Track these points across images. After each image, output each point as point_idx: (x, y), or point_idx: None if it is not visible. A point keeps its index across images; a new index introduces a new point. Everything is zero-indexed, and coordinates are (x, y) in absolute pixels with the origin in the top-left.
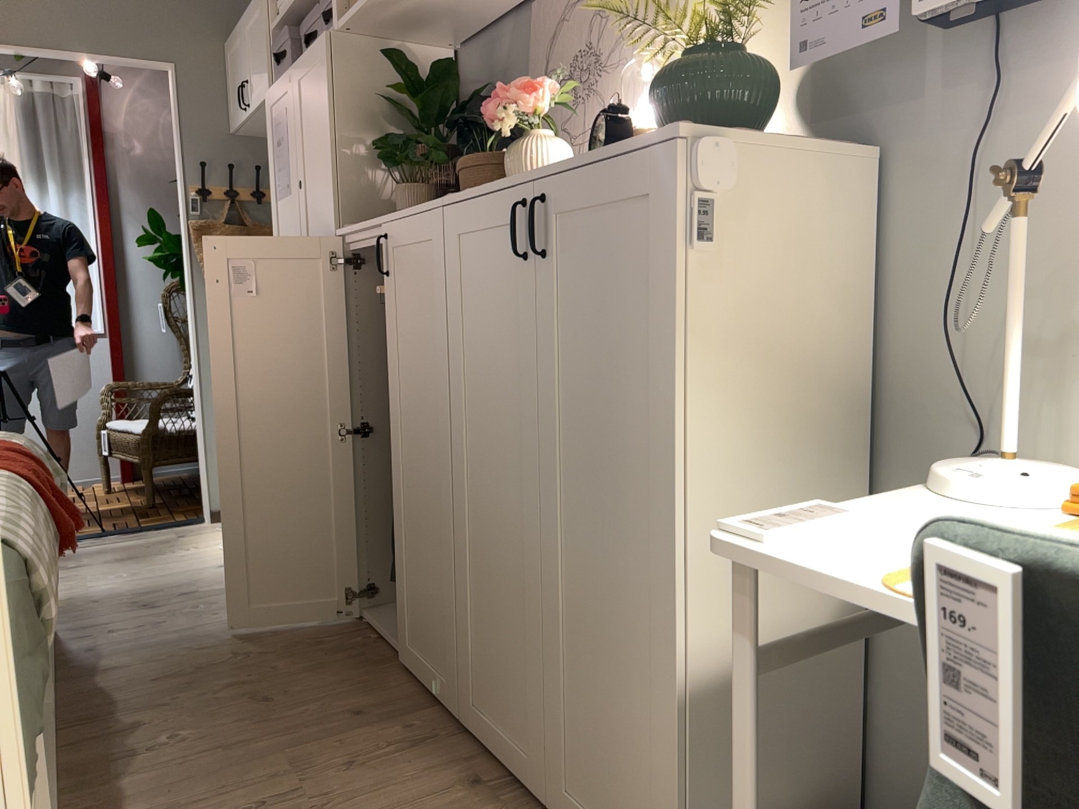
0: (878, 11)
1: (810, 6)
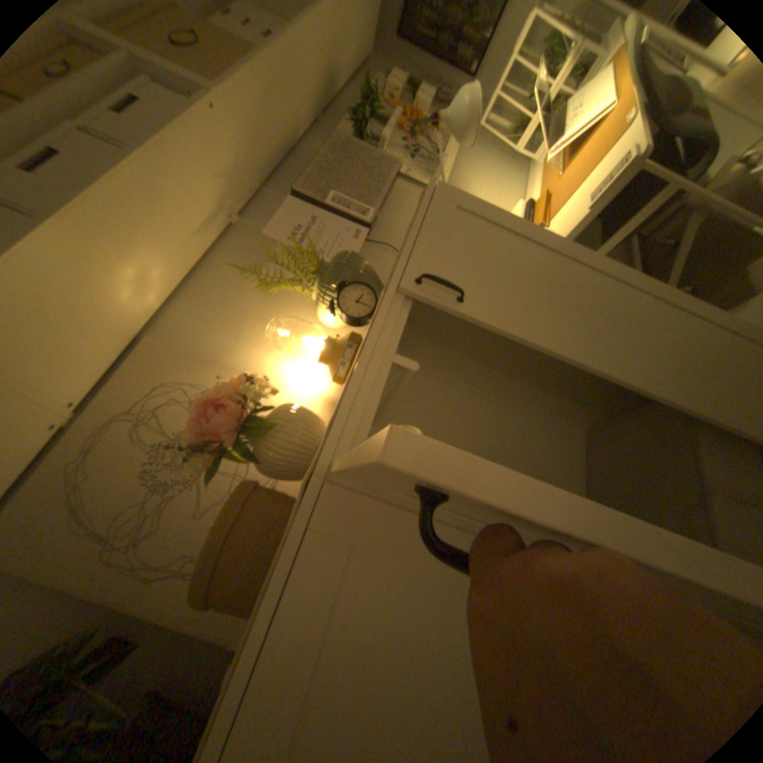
0: (353, 232)
1: (327, 252)
